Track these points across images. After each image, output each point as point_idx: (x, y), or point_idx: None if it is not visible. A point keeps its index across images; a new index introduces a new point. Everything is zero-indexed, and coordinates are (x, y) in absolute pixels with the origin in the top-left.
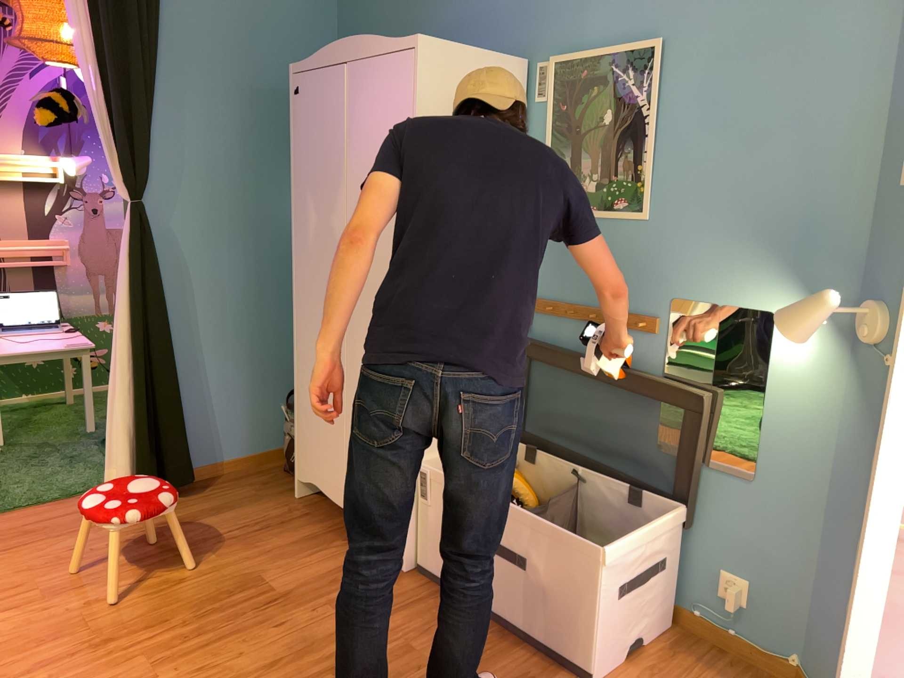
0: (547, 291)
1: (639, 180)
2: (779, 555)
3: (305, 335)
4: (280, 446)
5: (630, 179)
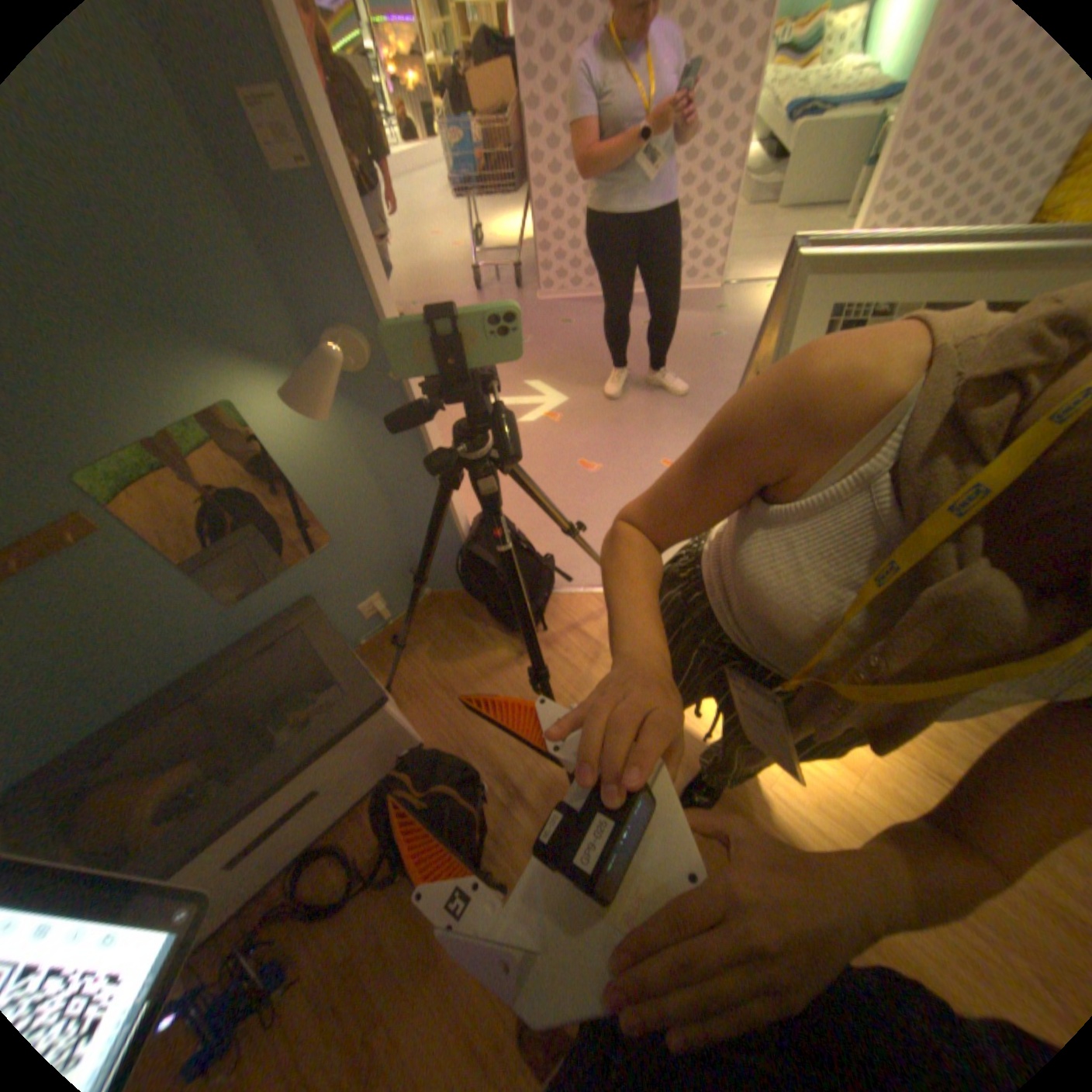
0: None
1: None
2: (383, 559)
3: None
4: None
5: None
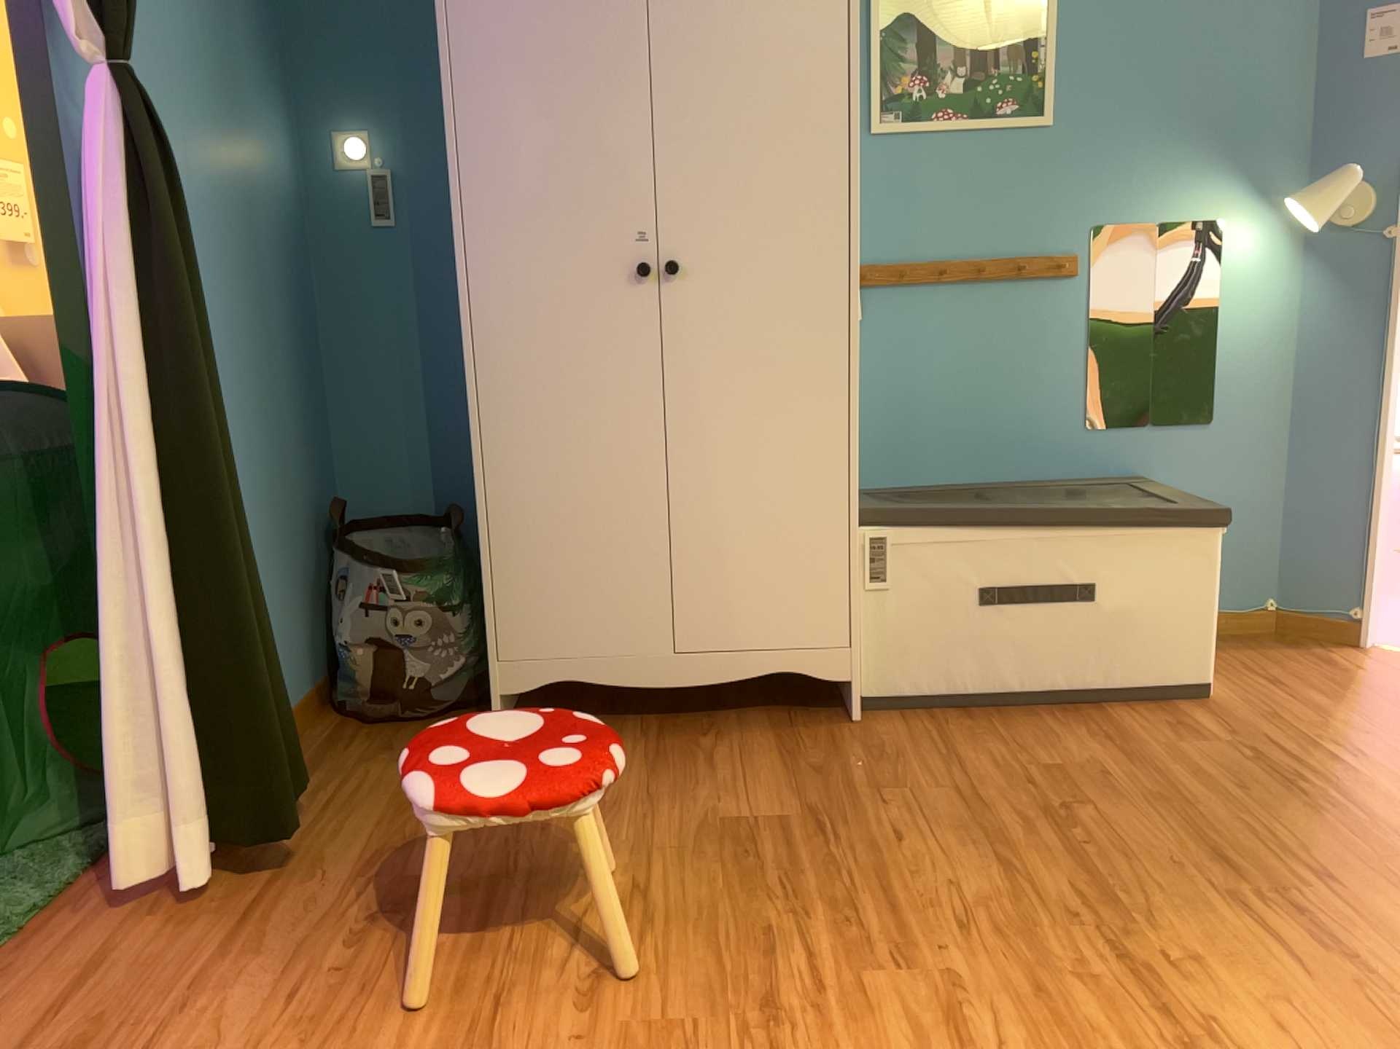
0: (885, 251)
1: (1035, 71)
2: (1245, 497)
3: (517, 382)
4: (313, 680)
5: (1020, 72)
